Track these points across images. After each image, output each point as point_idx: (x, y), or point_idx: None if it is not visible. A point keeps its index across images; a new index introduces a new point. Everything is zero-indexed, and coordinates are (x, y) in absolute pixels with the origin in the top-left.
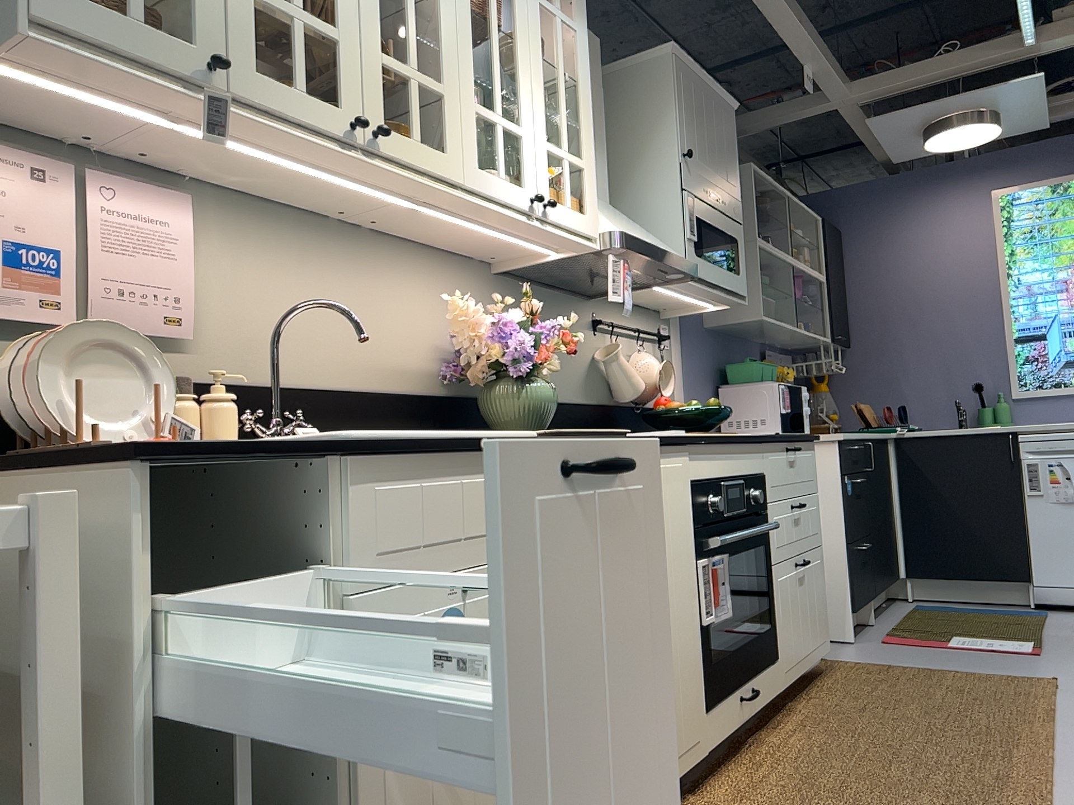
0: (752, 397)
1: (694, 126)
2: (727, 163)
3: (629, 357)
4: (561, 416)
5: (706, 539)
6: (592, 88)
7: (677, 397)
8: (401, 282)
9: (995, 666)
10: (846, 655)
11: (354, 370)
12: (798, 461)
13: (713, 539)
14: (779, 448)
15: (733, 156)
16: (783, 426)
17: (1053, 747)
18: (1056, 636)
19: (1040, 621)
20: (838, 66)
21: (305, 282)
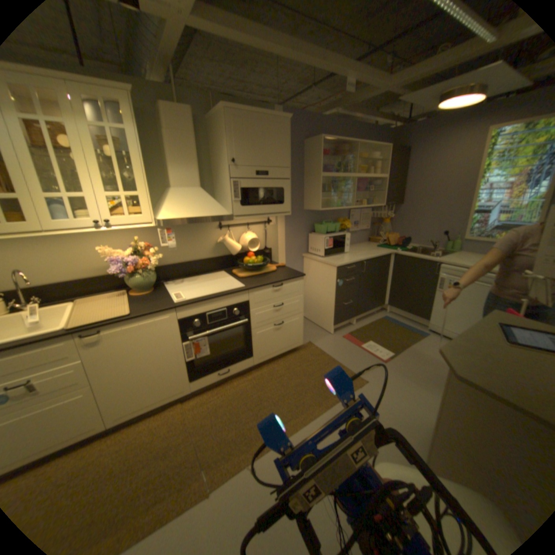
0: (317, 241)
1: (243, 143)
2: (276, 152)
3: (242, 235)
4: (195, 266)
5: (190, 336)
6: (182, 136)
7: (277, 243)
8: (93, 240)
9: (359, 367)
10: (320, 343)
11: (74, 274)
12: (283, 289)
13: (195, 335)
14: (263, 289)
15: (282, 147)
16: (325, 254)
17: (307, 425)
18: (409, 354)
19: (417, 342)
20: (375, 71)
21: (41, 252)
